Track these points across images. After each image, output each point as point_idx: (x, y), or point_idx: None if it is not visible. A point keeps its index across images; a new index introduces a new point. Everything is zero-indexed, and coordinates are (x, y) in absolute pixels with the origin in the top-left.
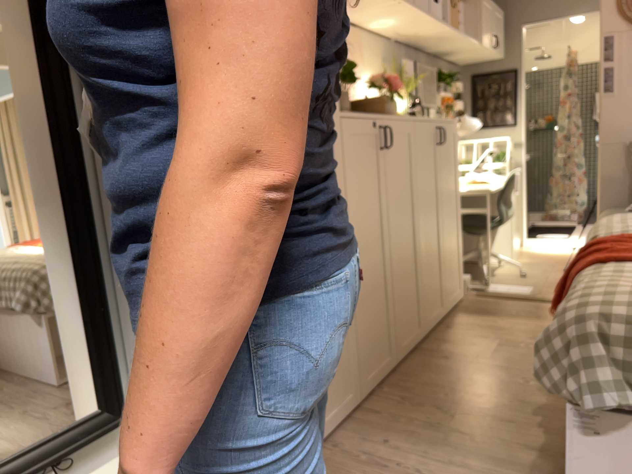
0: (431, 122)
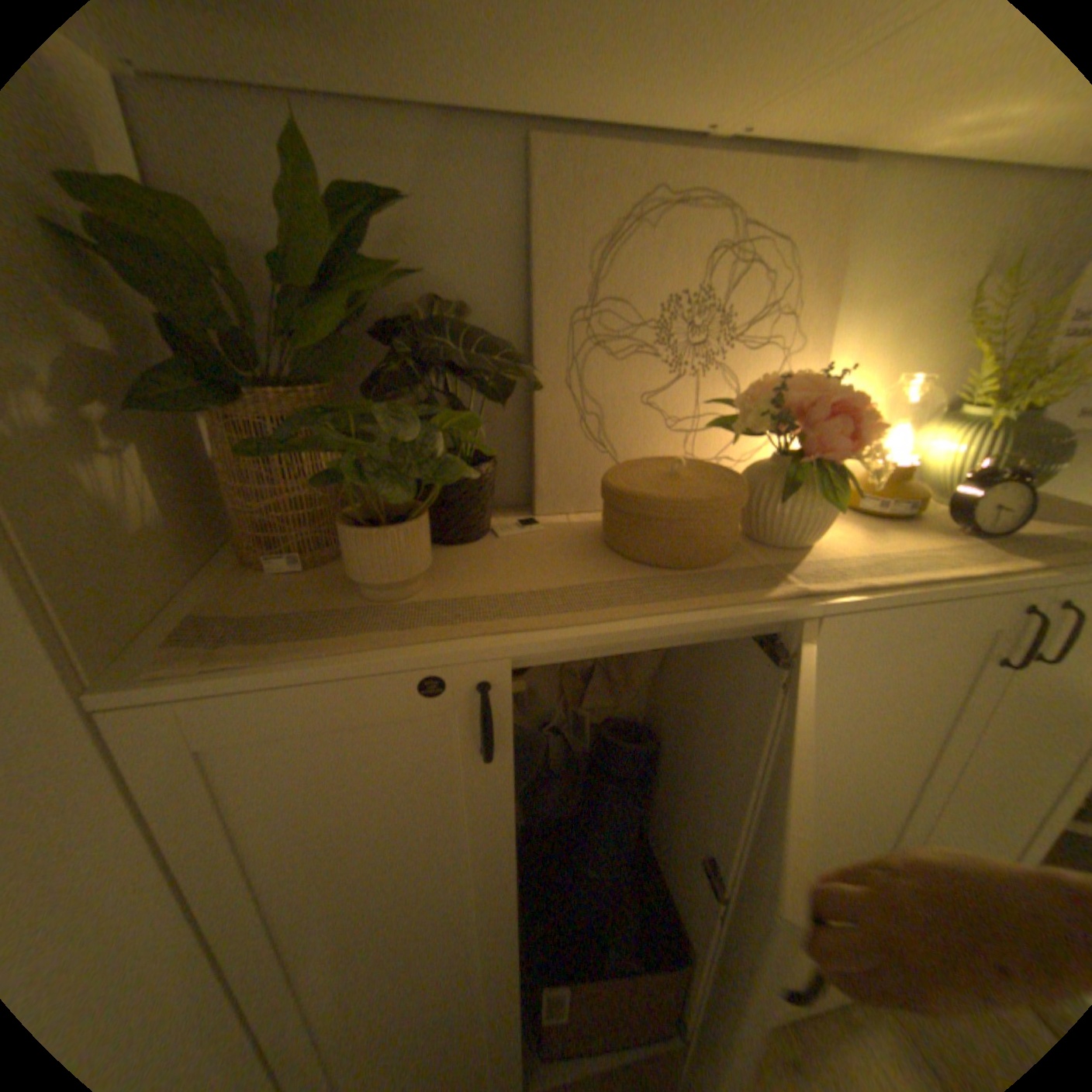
0: (992, 596)
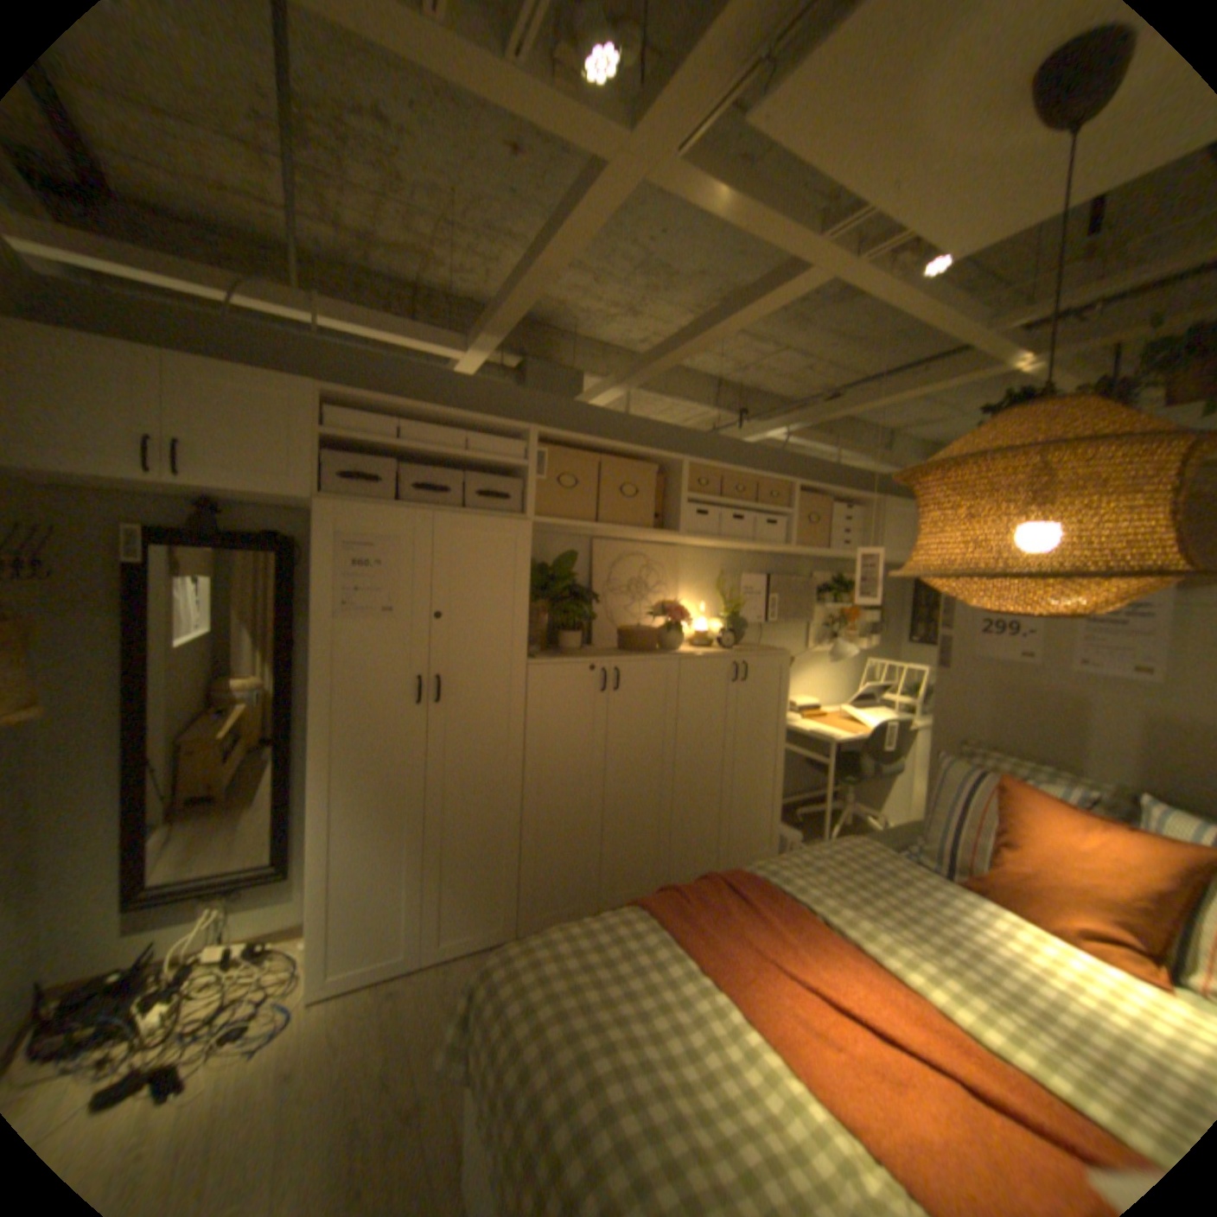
0: (720, 658)
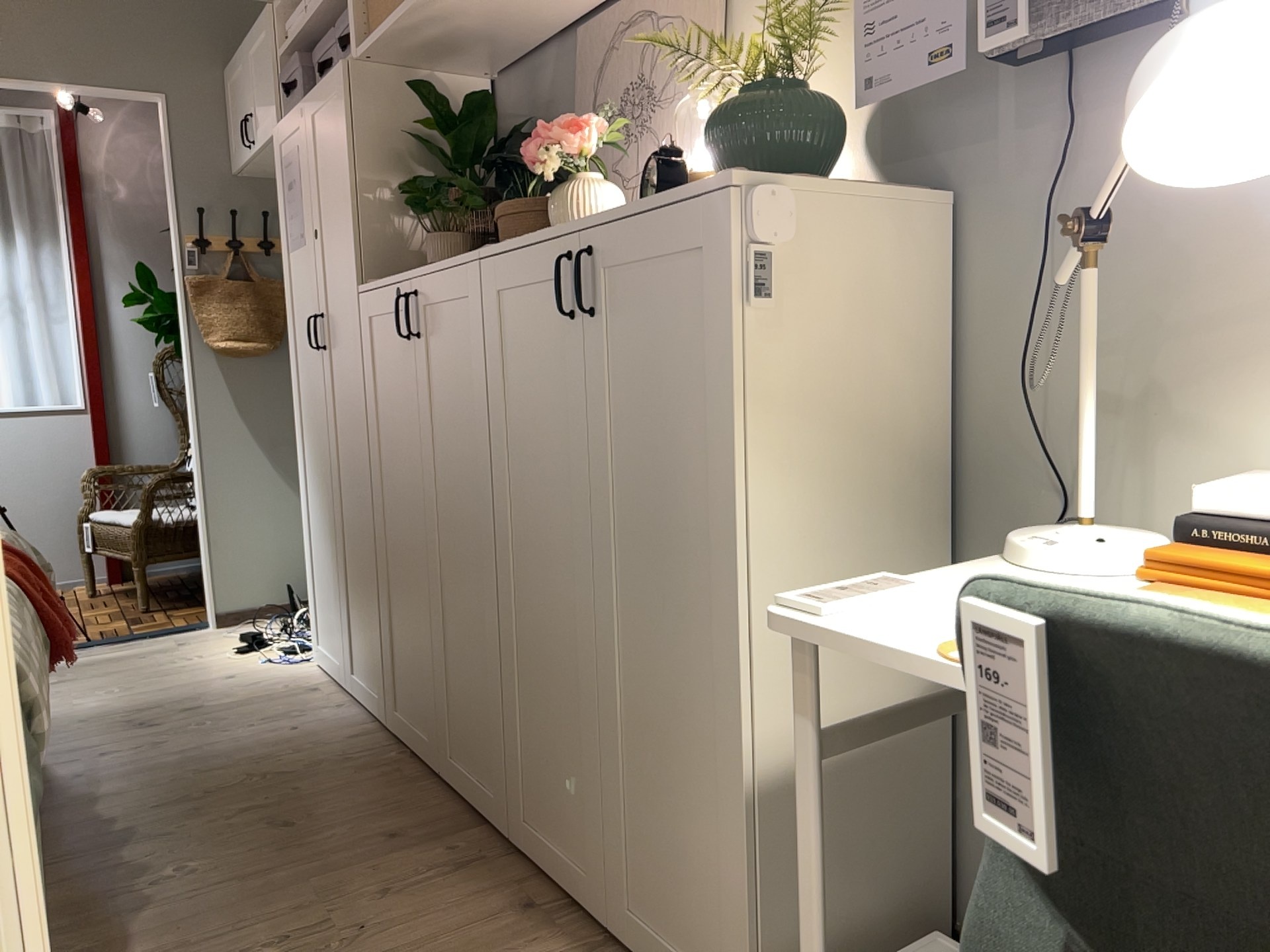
0: (542, 245)
